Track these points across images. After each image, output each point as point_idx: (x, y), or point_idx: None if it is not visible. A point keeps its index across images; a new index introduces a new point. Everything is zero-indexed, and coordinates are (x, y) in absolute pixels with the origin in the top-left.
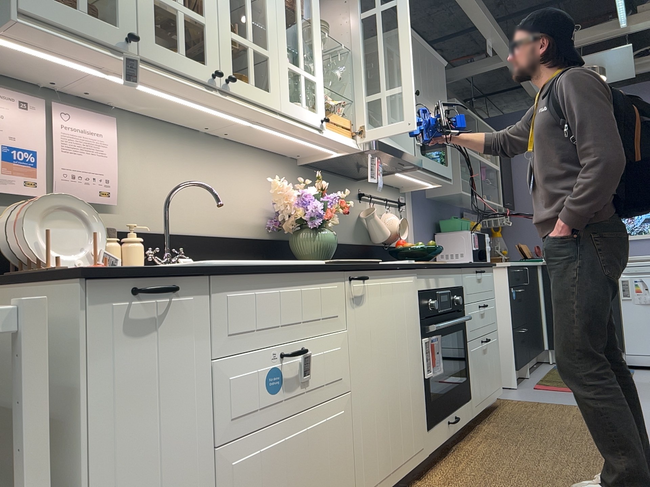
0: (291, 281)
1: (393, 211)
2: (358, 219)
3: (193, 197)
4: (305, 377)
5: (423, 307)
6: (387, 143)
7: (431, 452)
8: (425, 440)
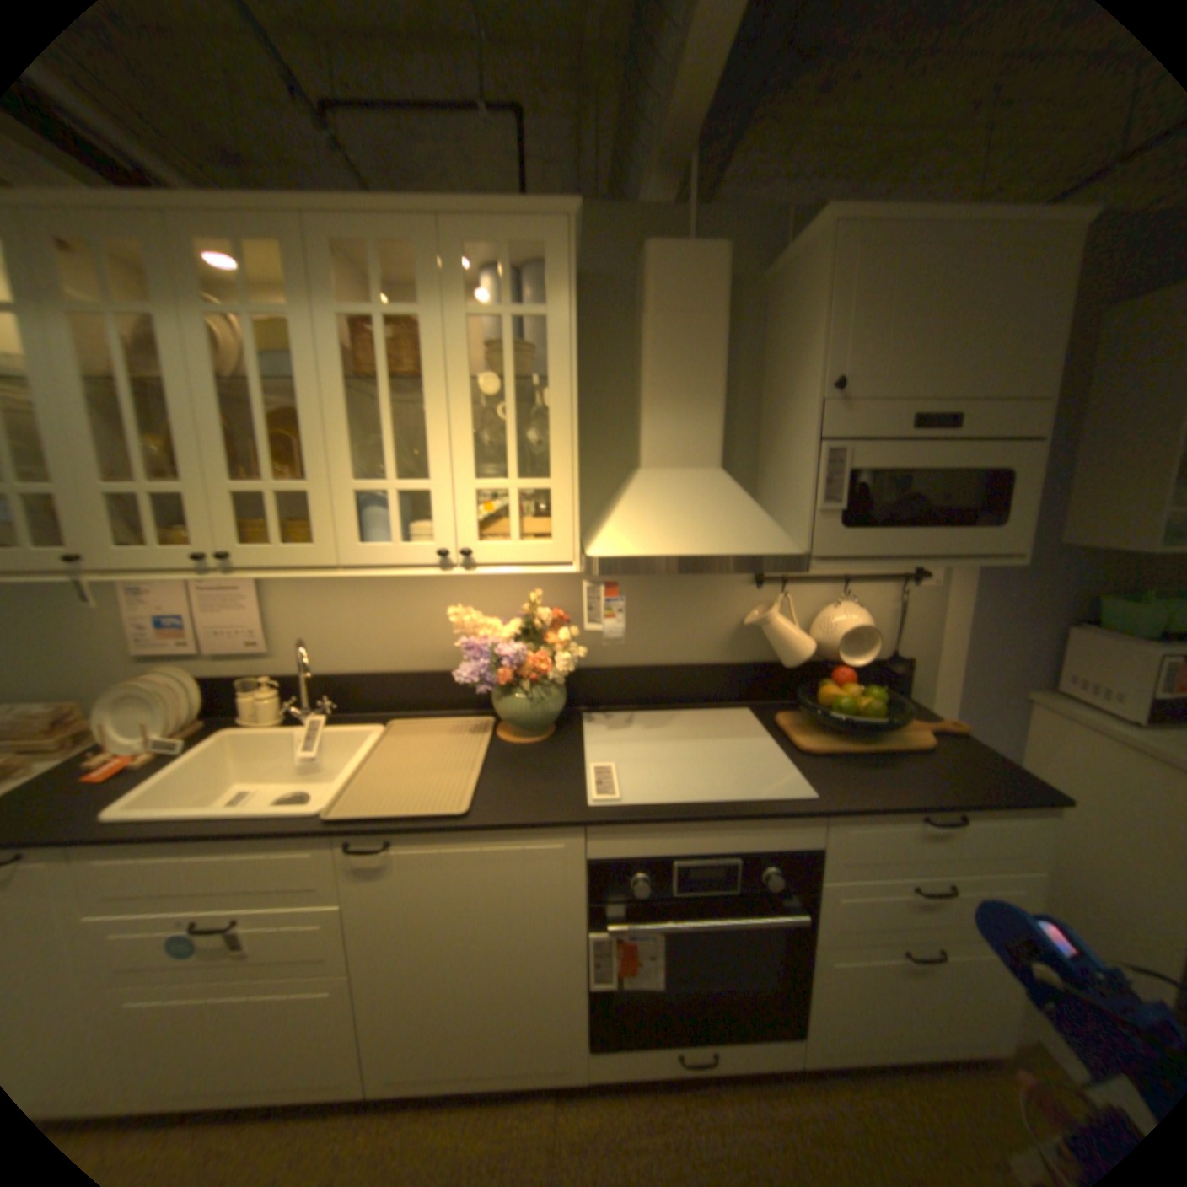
0: (205, 849)
1: (880, 590)
2: (740, 621)
3: (369, 629)
4: (236, 953)
5: (600, 886)
6: (662, 543)
7: (601, 1083)
8: (575, 1065)
